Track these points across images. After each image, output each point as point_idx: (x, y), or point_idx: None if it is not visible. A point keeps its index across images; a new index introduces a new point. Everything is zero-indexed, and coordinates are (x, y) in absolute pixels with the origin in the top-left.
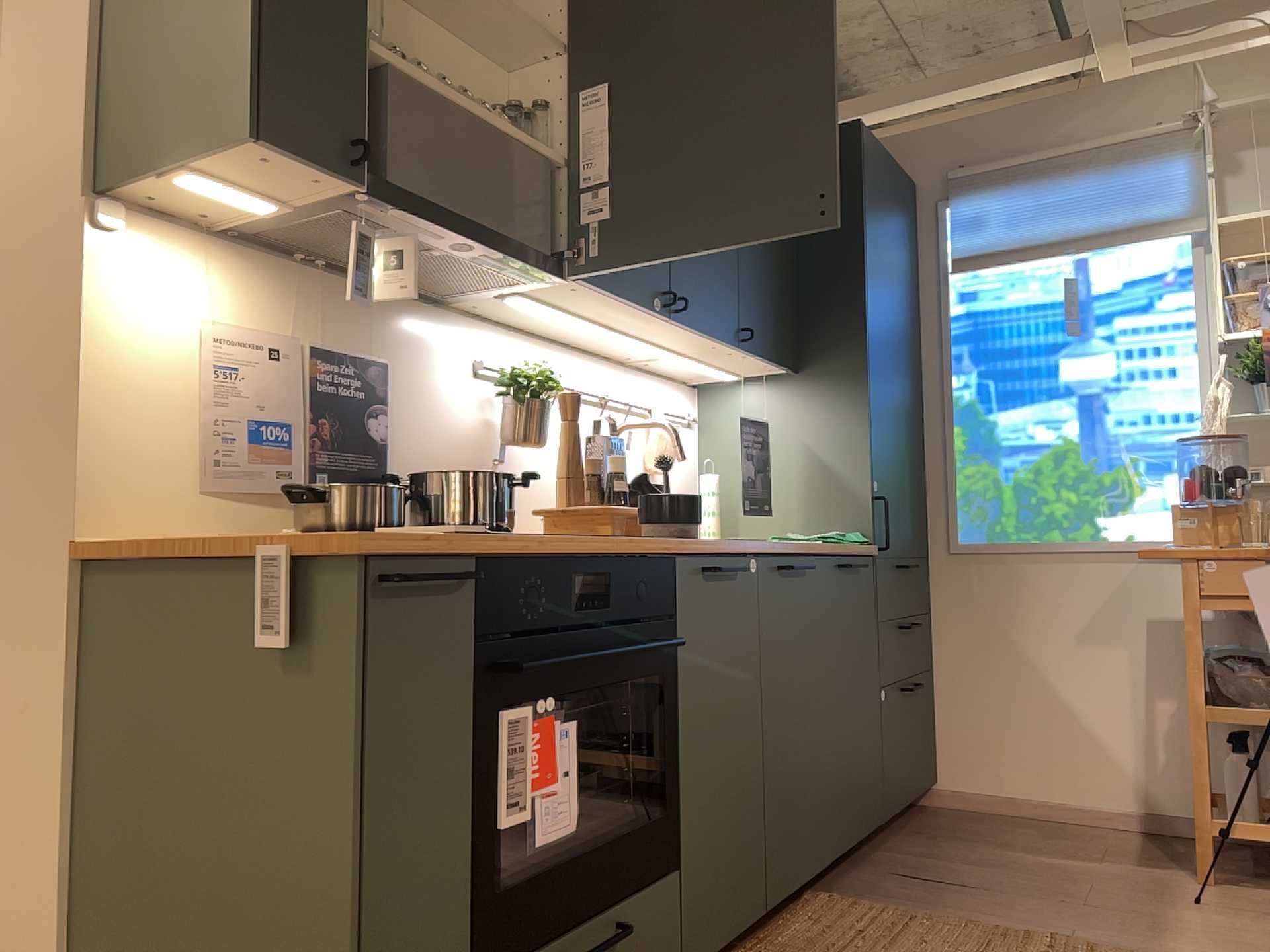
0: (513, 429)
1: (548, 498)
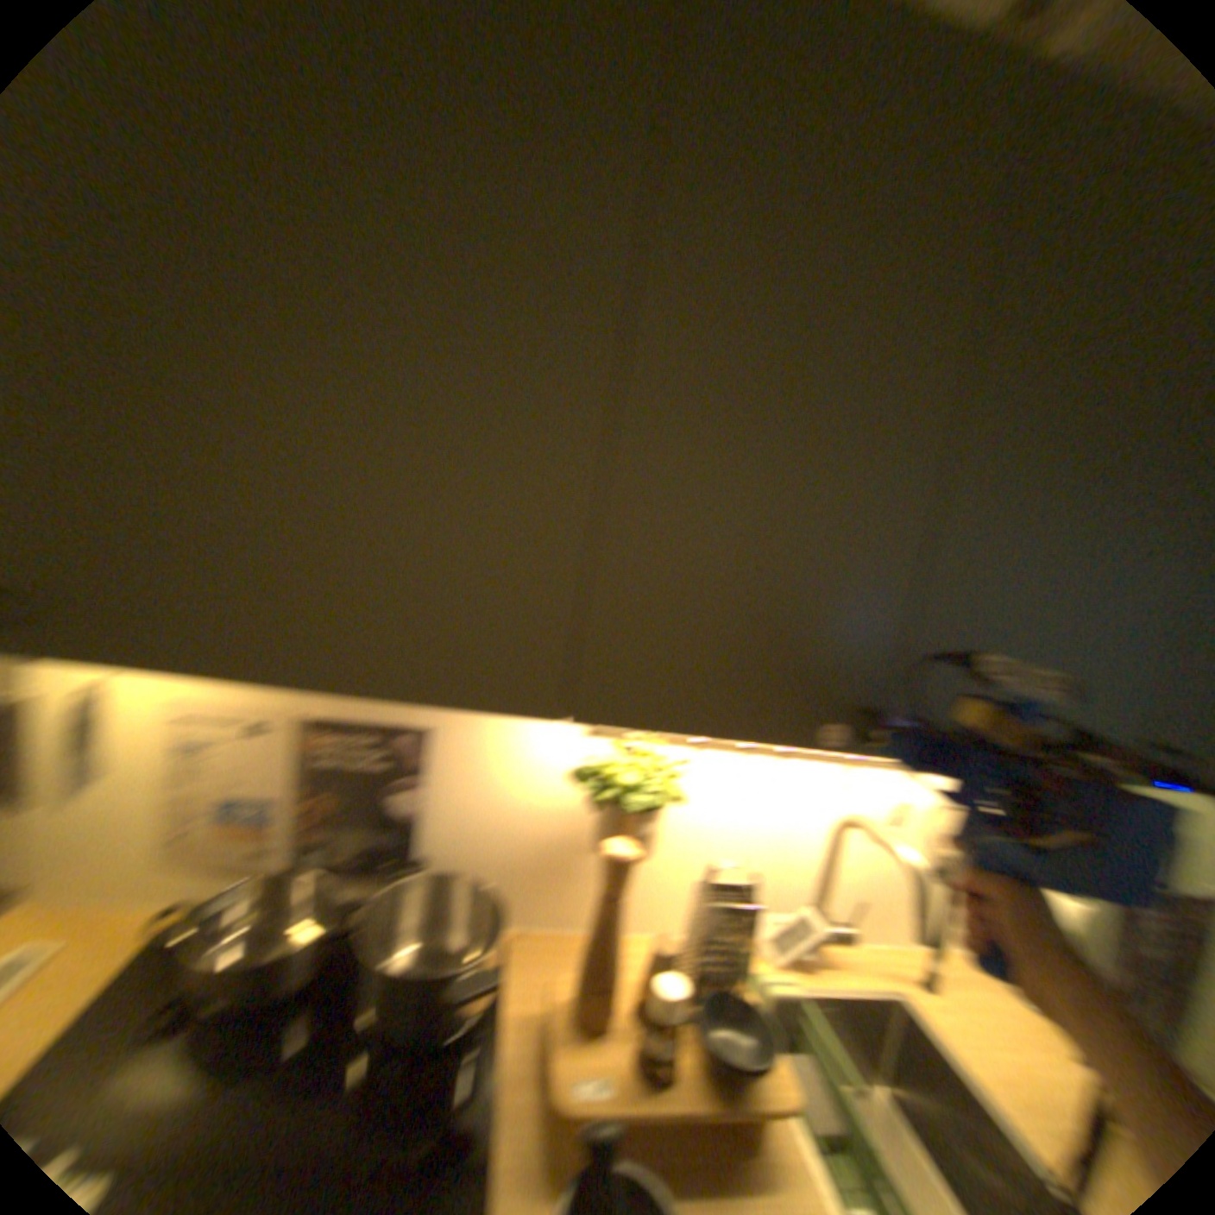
0: (600, 830)
1: (669, 908)
